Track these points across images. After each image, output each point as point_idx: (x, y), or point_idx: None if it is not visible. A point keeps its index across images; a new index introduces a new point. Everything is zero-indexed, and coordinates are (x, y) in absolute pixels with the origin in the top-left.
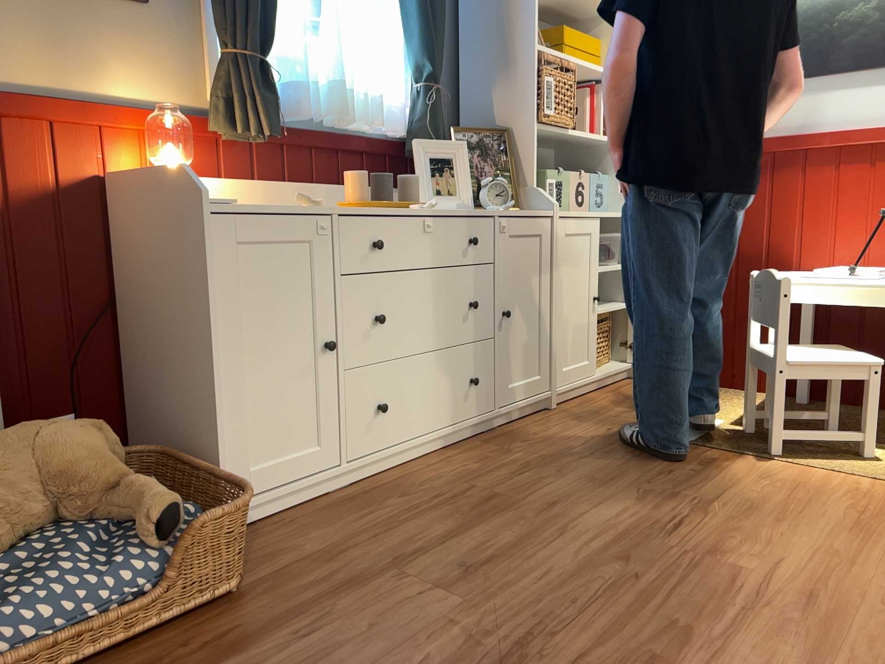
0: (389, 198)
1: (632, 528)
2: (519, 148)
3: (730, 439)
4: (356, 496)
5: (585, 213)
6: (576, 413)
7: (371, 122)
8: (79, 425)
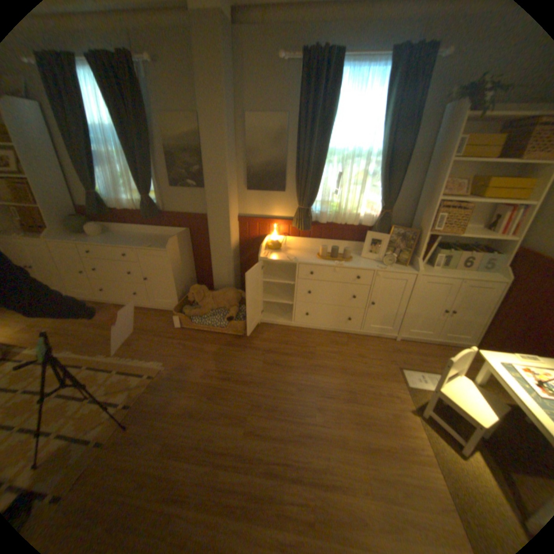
0: (334, 256)
1: (320, 388)
2: (421, 240)
3: (428, 400)
4: (292, 331)
5: (460, 273)
6: (401, 348)
7: (352, 223)
8: (236, 292)
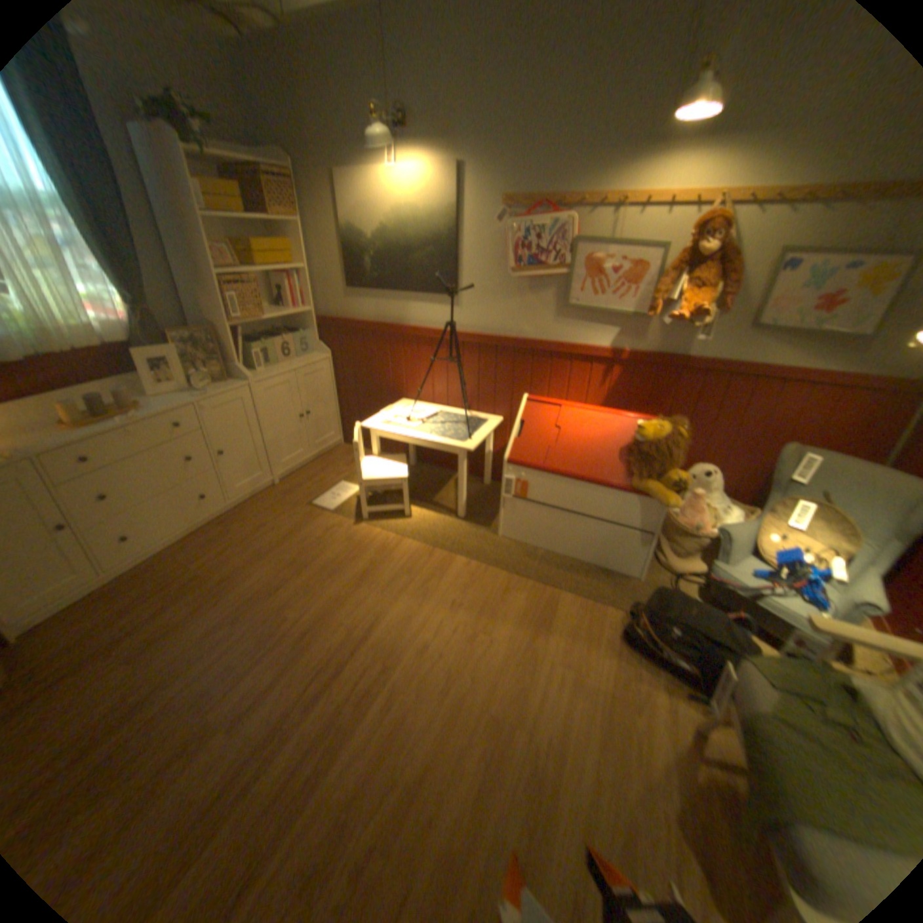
0: (101, 410)
1: (253, 593)
2: (221, 338)
3: (353, 505)
4: (113, 588)
5: (286, 366)
6: (287, 487)
7: (87, 344)
8: None
